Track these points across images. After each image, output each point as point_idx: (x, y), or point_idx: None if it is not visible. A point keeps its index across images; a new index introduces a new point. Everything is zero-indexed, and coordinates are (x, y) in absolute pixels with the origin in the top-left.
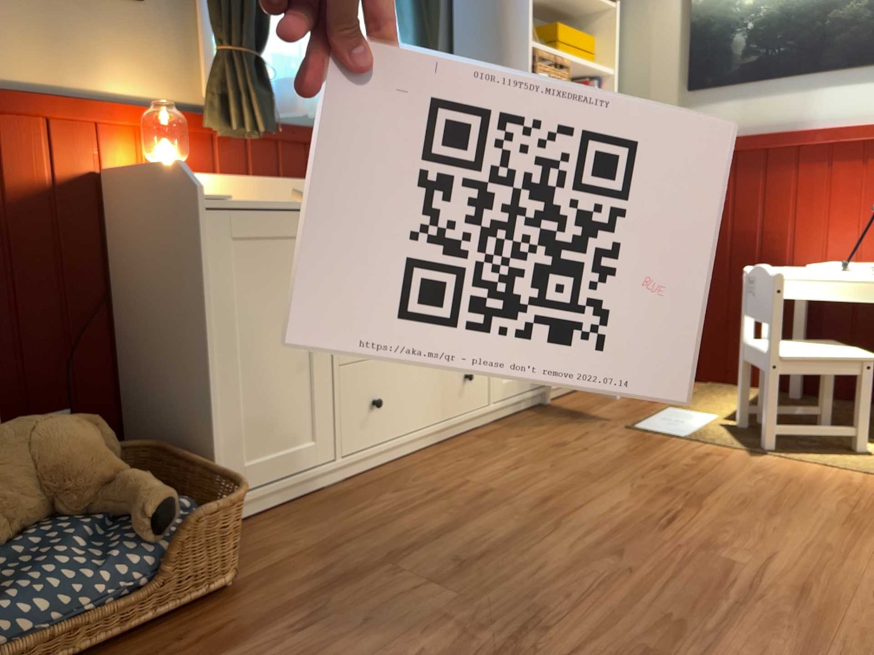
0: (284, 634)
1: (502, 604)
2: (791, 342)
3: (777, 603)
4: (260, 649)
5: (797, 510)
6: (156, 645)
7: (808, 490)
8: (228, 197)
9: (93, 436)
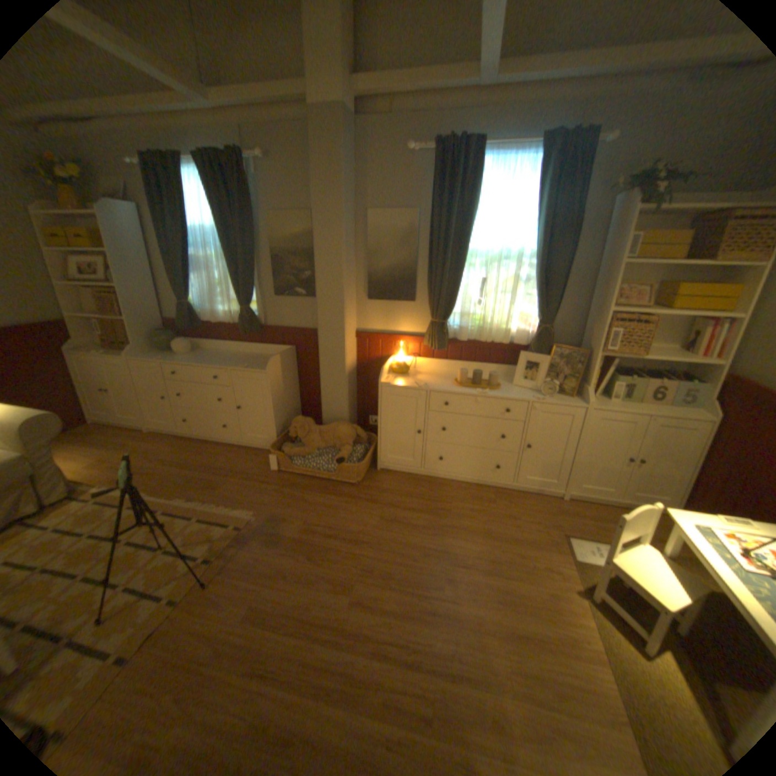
0: (345, 502)
1: (379, 536)
2: (667, 567)
3: (421, 606)
4: (338, 501)
5: (515, 615)
6: (332, 486)
7: (548, 621)
8: (390, 383)
9: (350, 433)
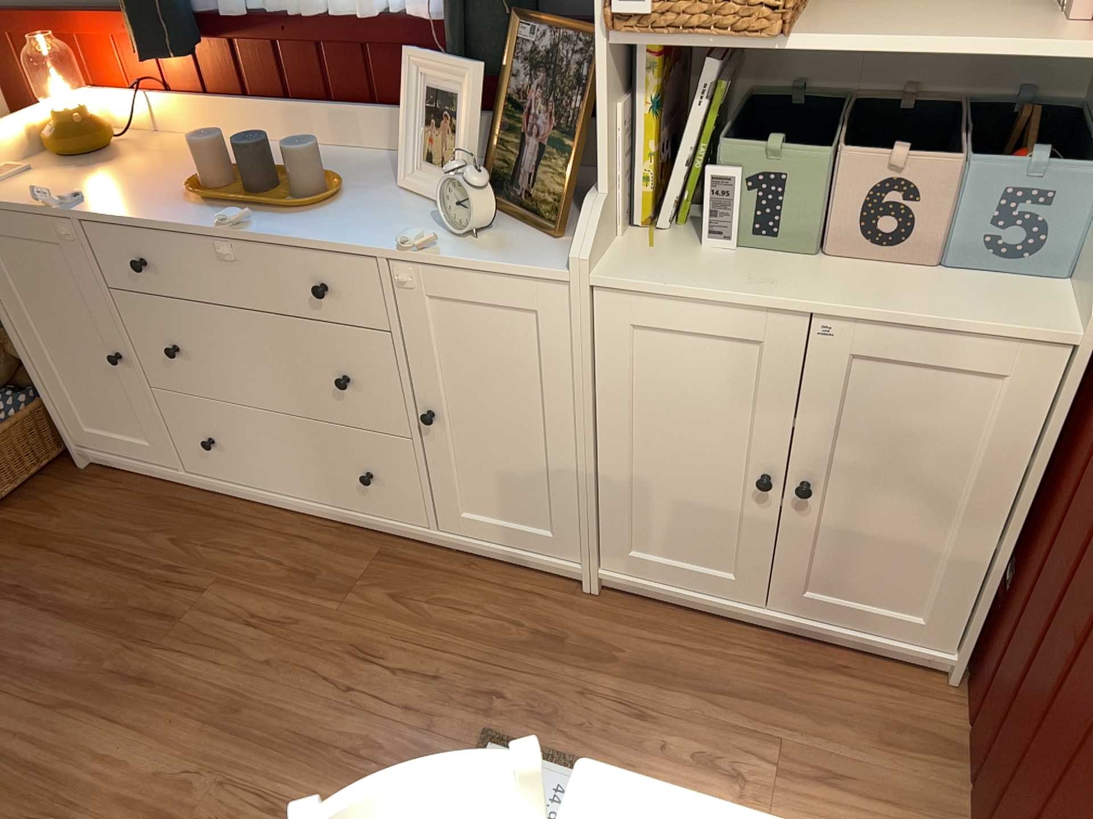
0: None
1: None
2: None
3: None
4: None
5: None
6: None
7: None
8: None
9: None
